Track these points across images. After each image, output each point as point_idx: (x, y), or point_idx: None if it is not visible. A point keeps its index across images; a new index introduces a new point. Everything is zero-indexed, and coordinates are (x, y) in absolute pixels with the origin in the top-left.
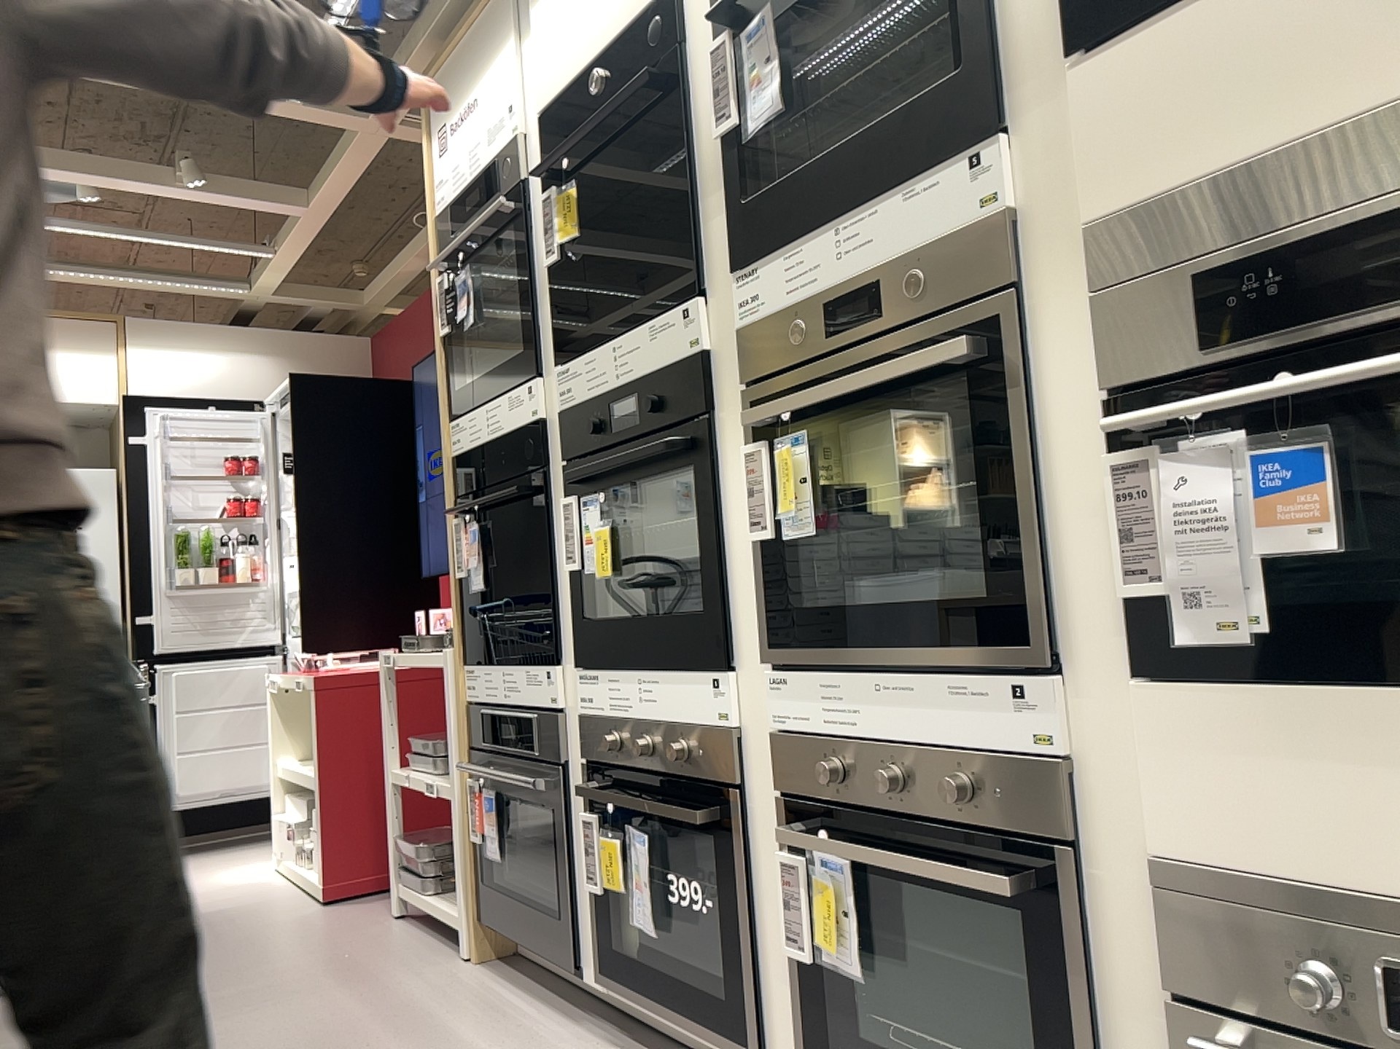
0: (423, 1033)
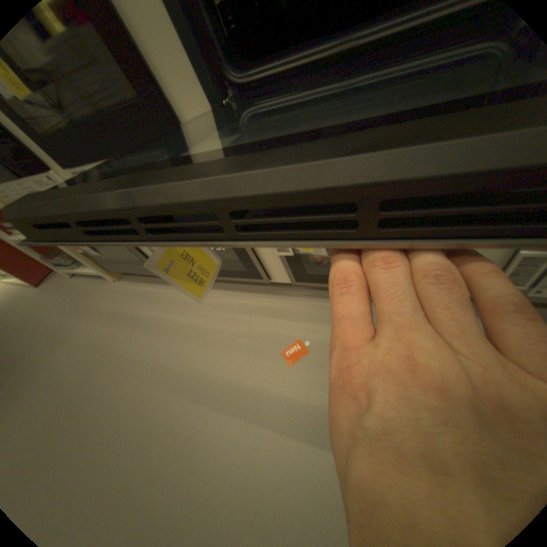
0: (129, 322)
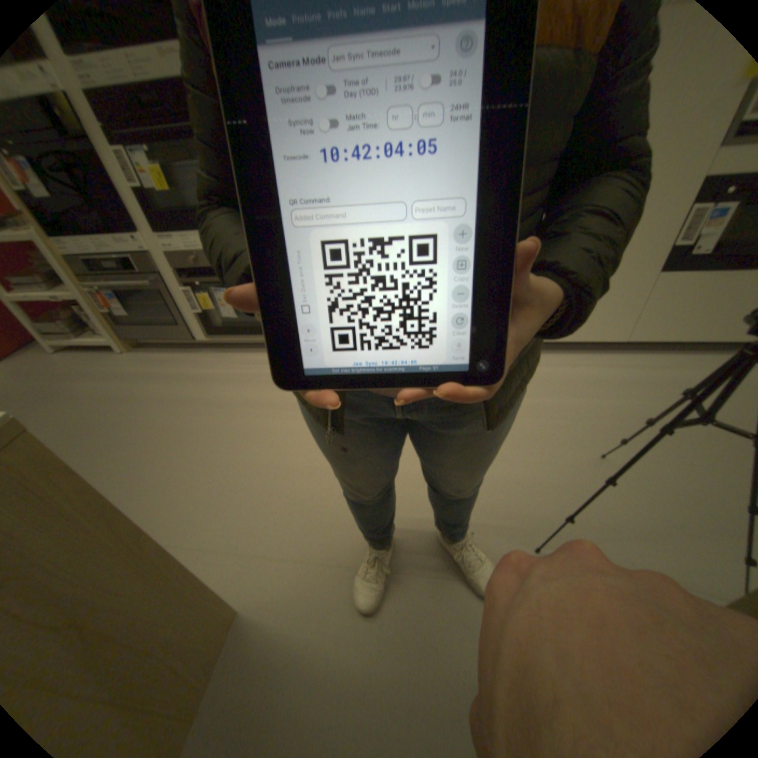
0: (144, 377)
